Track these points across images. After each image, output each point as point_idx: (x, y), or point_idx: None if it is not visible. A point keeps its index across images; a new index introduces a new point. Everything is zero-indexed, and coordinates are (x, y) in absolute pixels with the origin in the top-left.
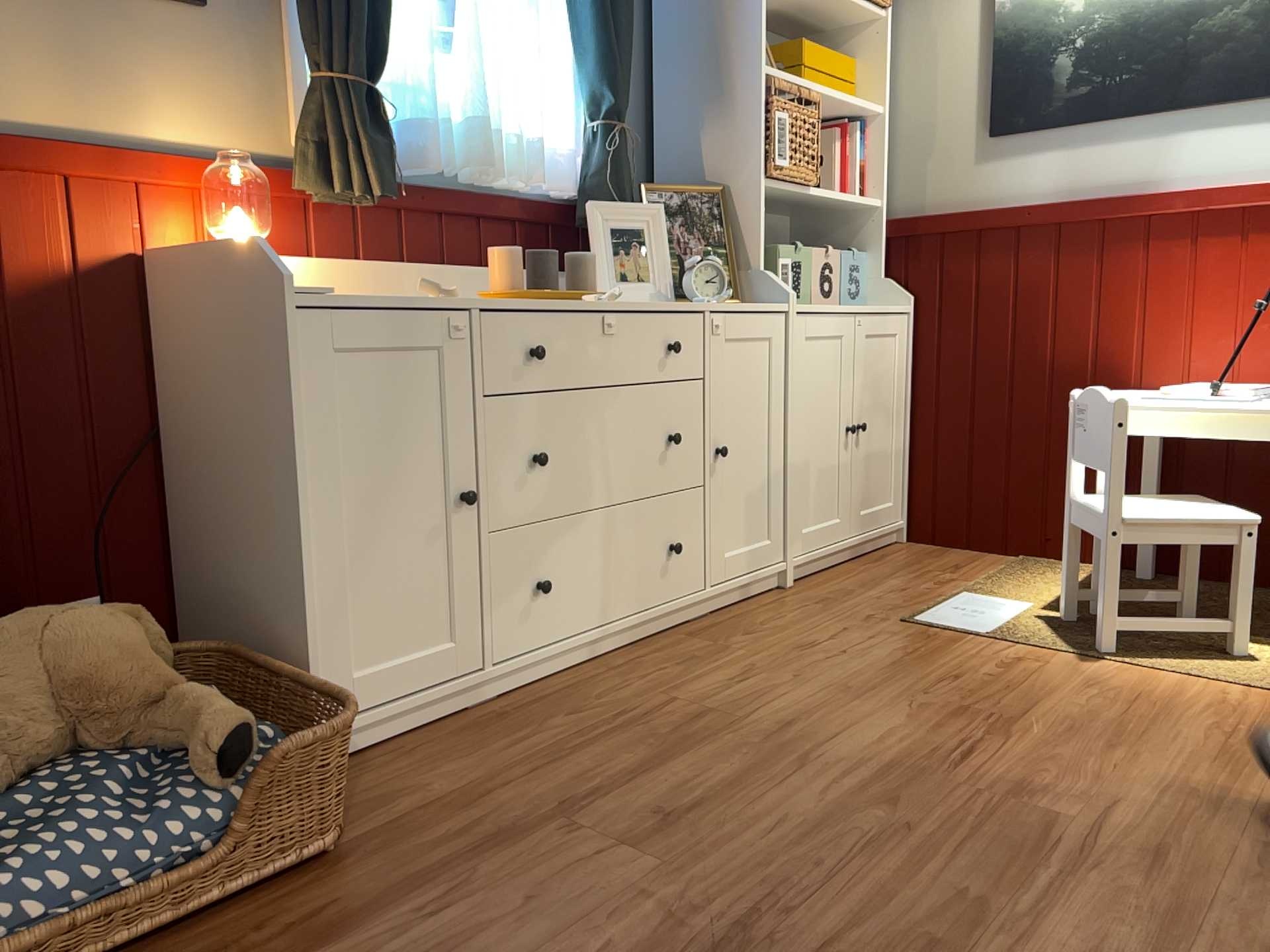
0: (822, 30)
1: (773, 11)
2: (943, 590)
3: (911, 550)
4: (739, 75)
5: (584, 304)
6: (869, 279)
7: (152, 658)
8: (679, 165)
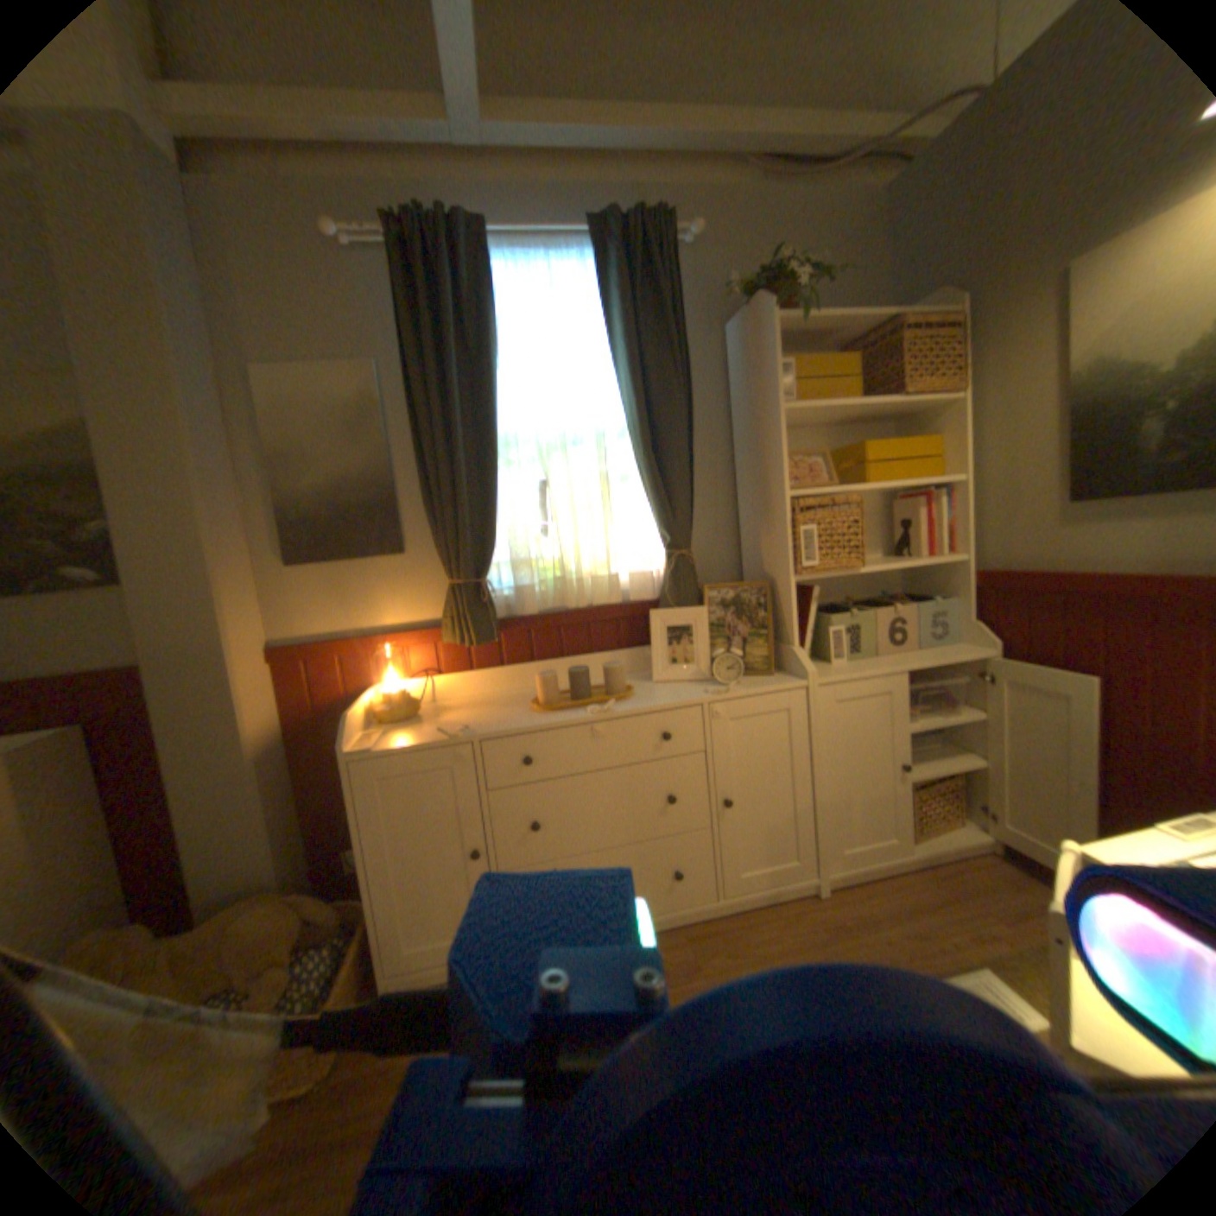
0: (911, 412)
1: (847, 417)
2: (968, 957)
3: (999, 872)
4: (774, 497)
5: (579, 717)
6: (962, 620)
7: (286, 938)
8: (752, 557)
